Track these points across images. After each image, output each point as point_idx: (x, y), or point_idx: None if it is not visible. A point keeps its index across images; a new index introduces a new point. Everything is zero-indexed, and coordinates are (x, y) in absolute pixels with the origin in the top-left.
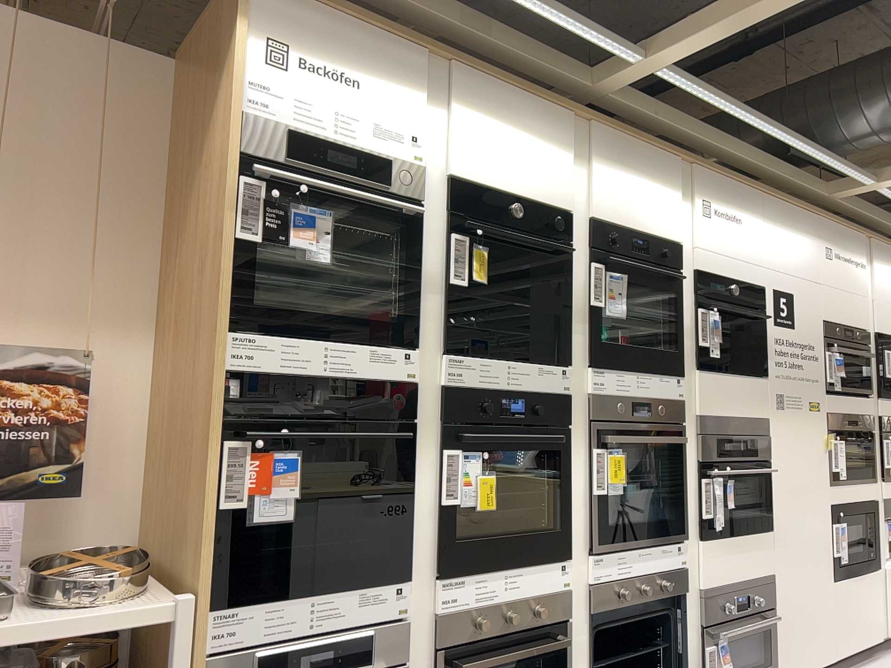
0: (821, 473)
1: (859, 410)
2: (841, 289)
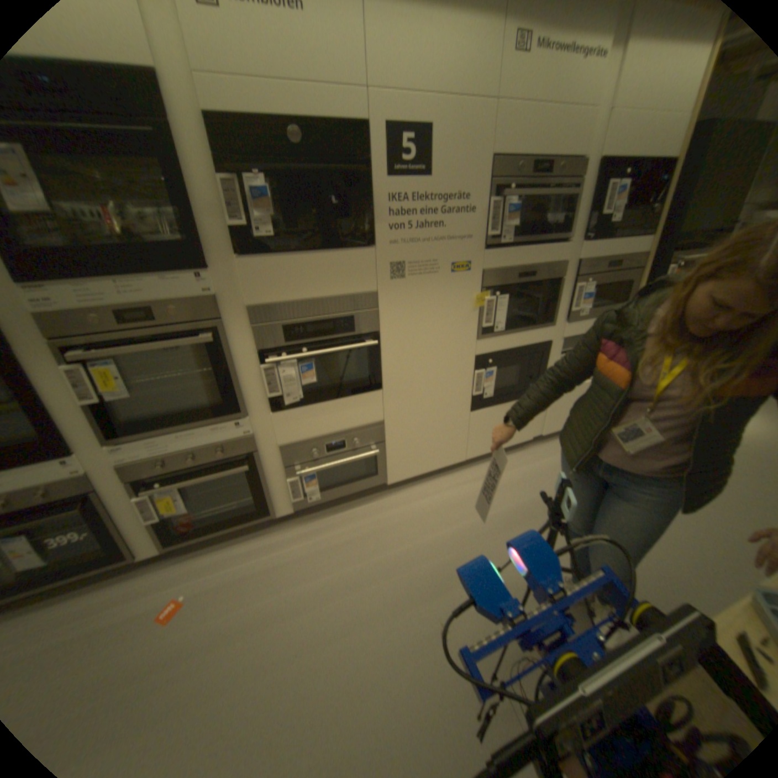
0: (465, 332)
1: (545, 259)
2: (547, 99)
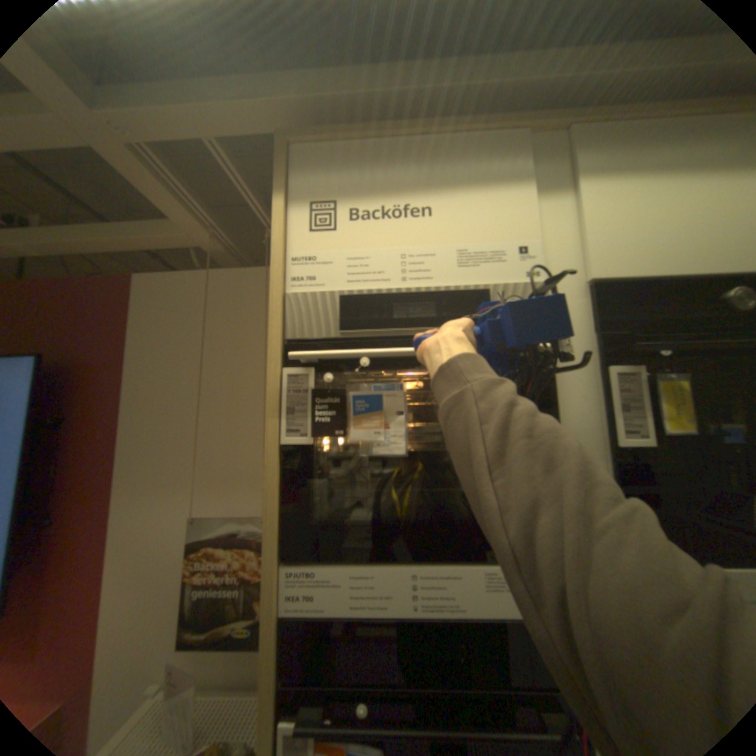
0: None
1: None
2: None
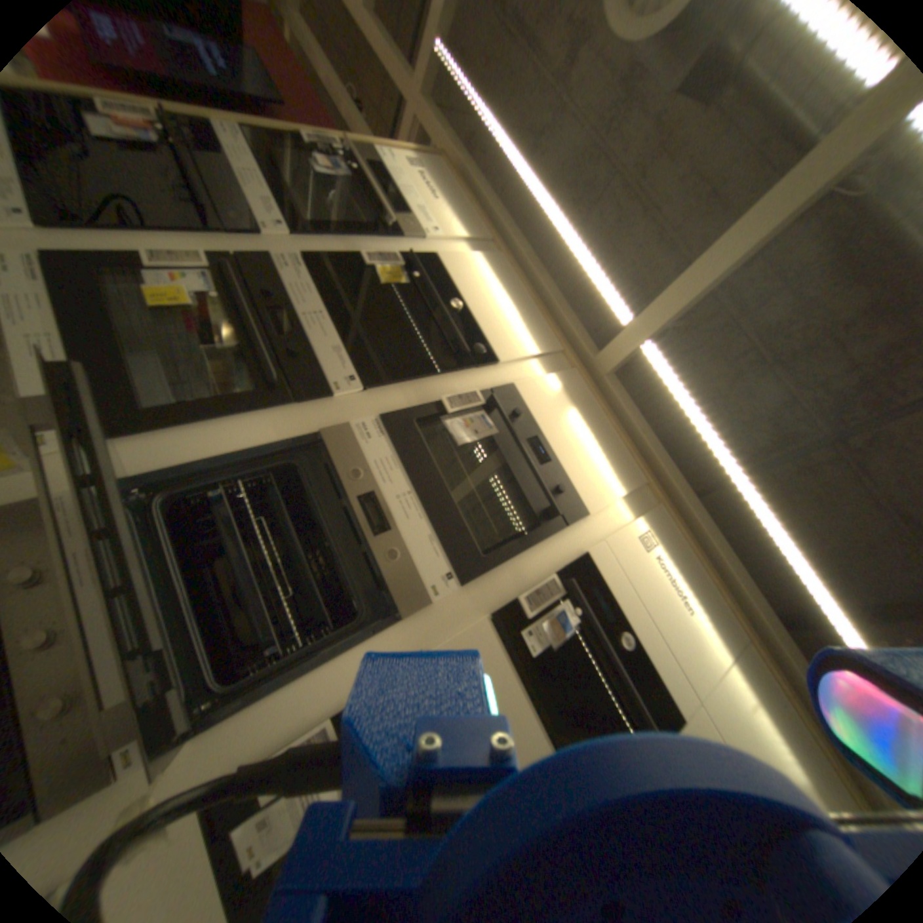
0: None
1: None
2: None
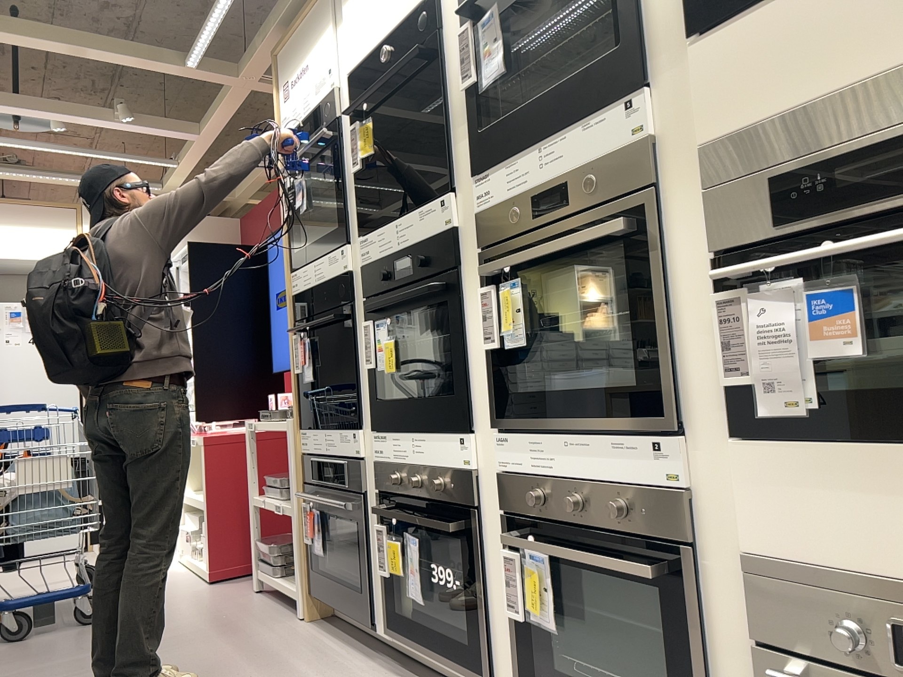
0: None
1: None
2: None
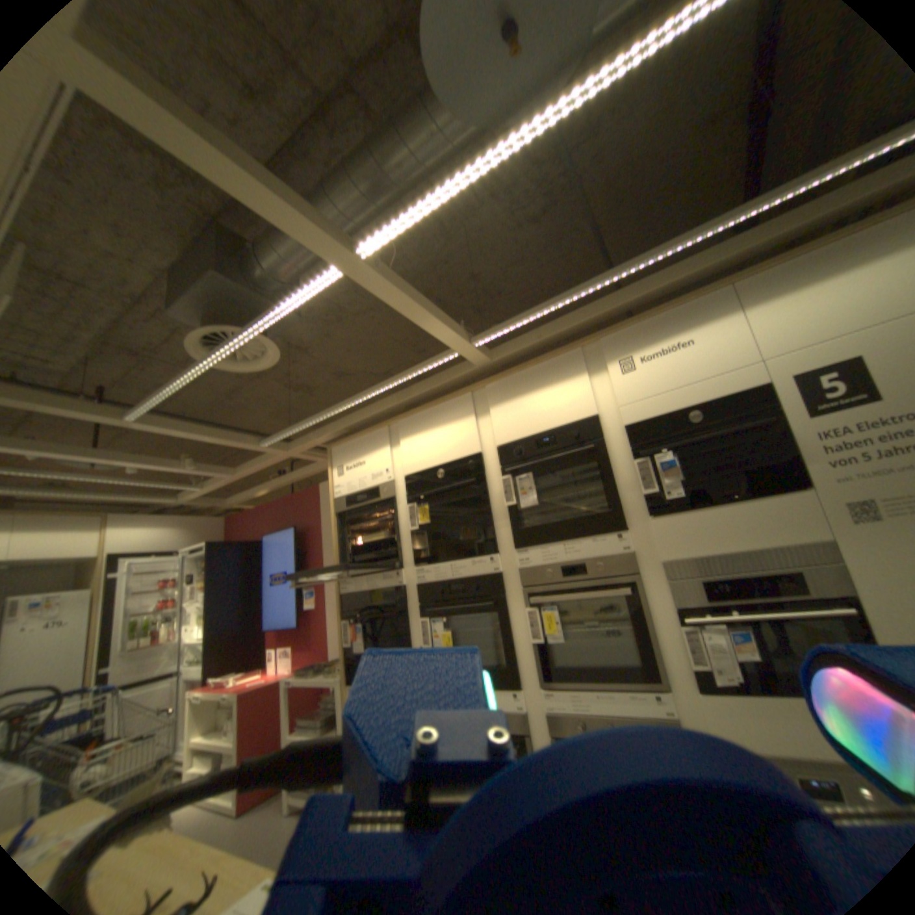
0: None
1: None
2: None
